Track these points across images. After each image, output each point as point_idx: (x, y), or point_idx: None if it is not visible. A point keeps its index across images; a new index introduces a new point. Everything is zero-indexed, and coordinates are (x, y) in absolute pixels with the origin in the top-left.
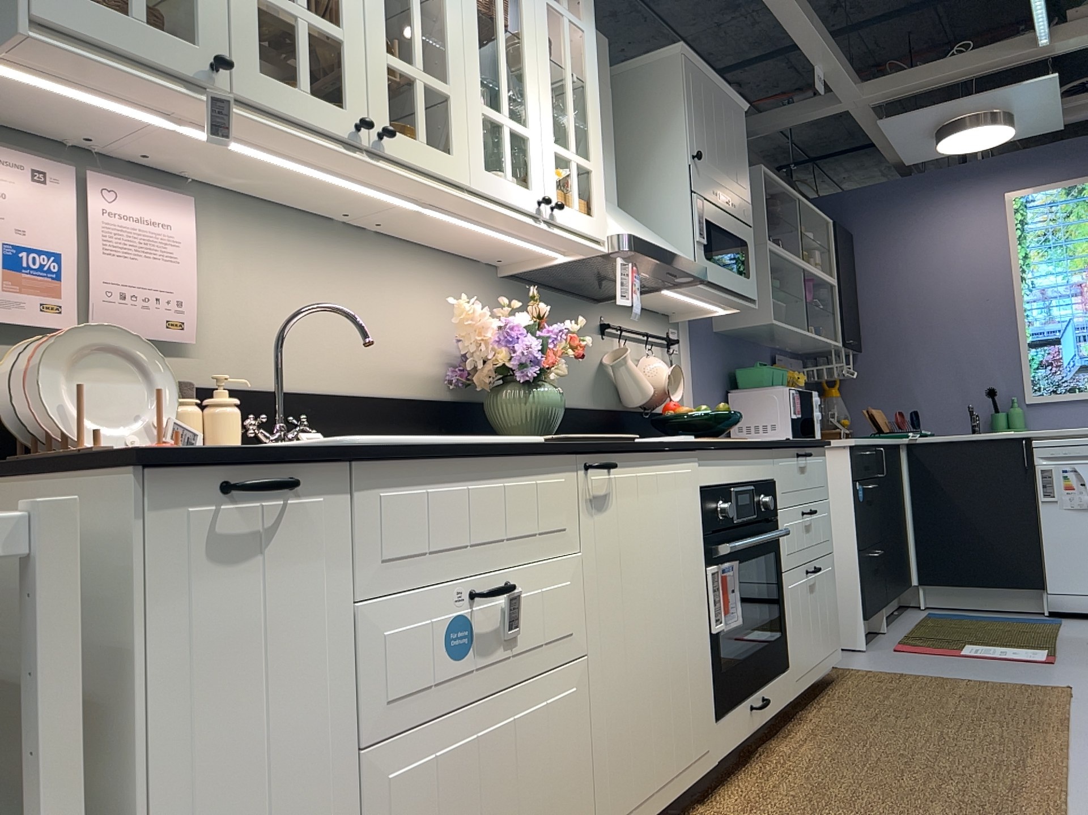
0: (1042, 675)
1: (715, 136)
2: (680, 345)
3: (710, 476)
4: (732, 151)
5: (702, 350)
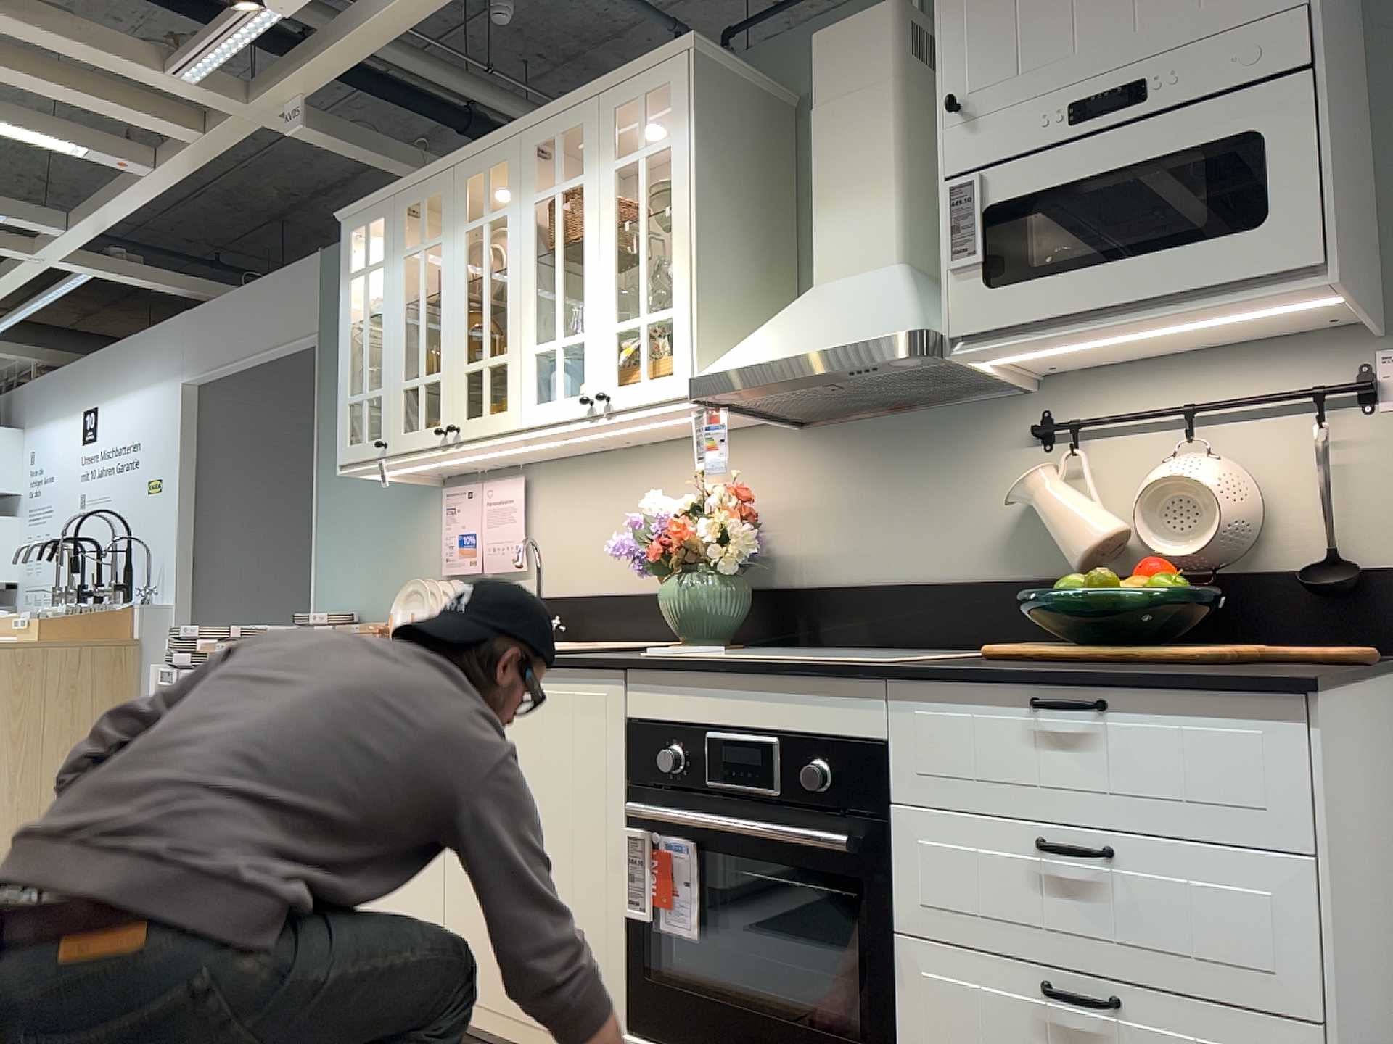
0: None
1: None
2: None
3: (650, 707)
4: None
5: None
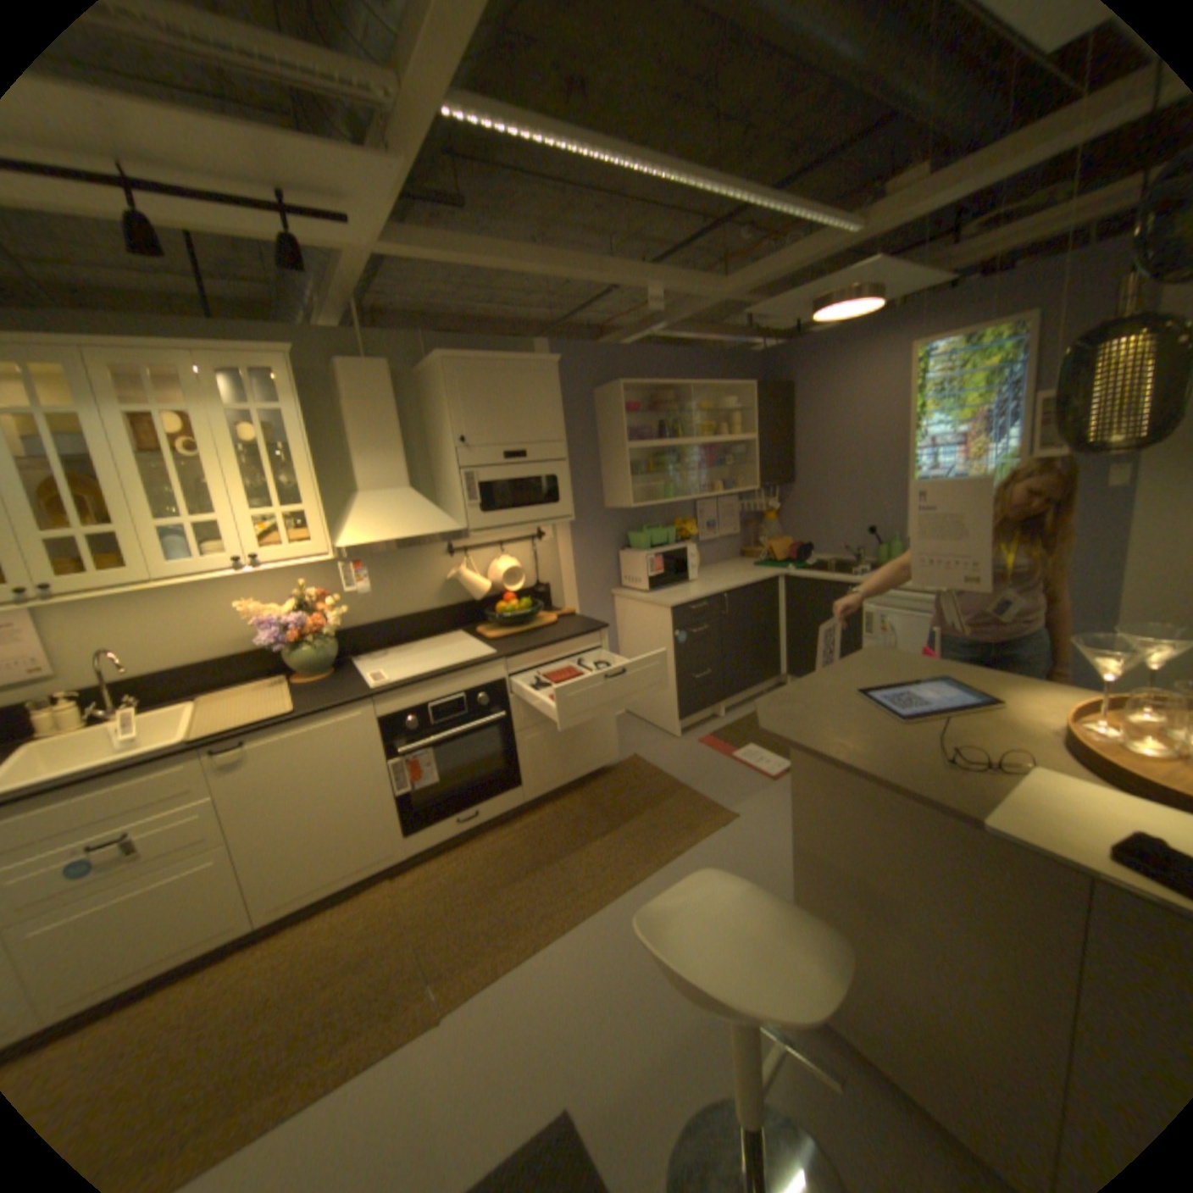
0: (745, 796)
1: (497, 408)
2: (552, 534)
3: (393, 707)
4: (530, 407)
5: (584, 529)
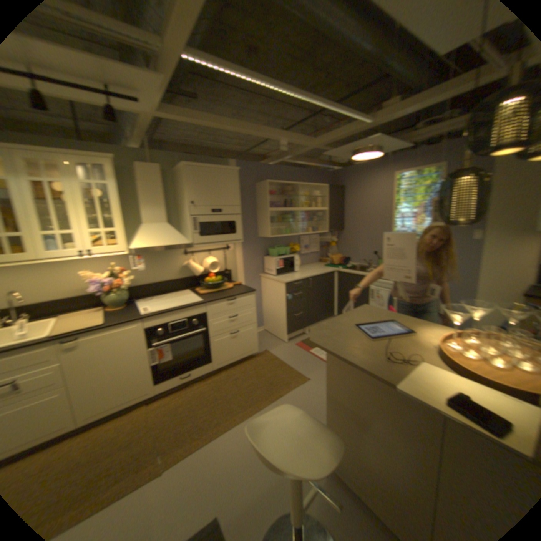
0: (313, 370)
1: (208, 189)
2: (232, 247)
3: (150, 324)
4: (223, 189)
5: (247, 245)
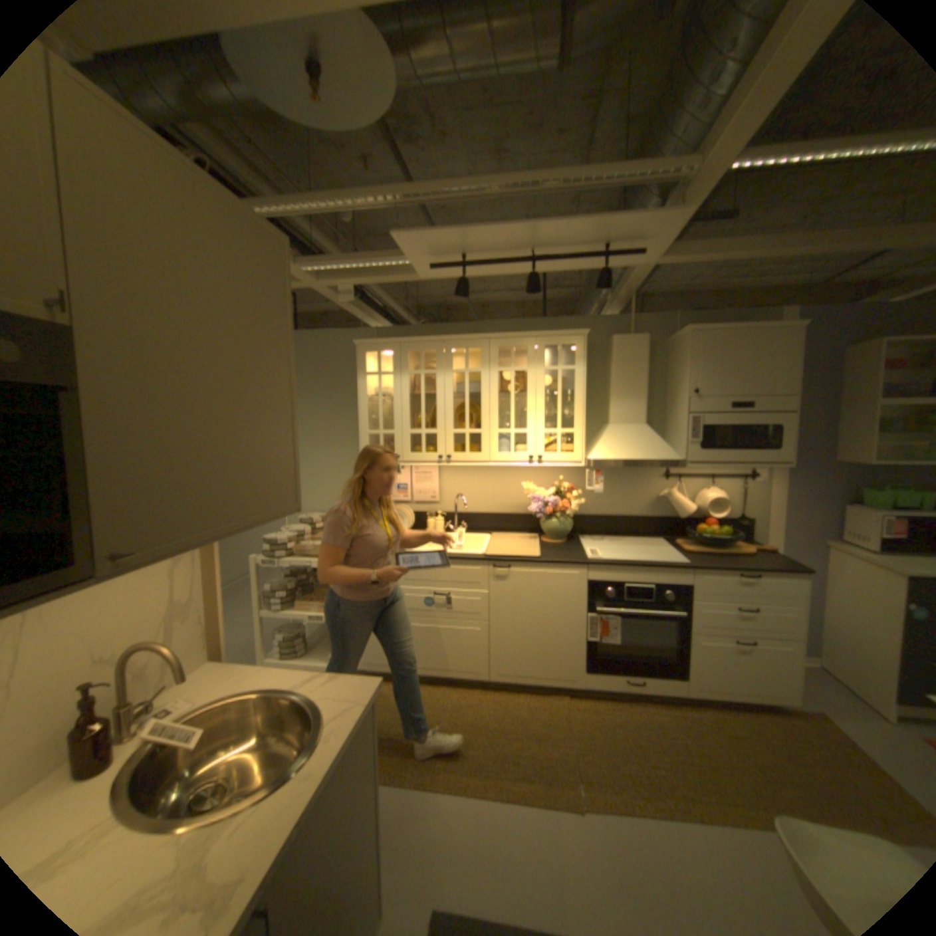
0: None
1: (734, 367)
2: (768, 477)
3: (601, 577)
4: (767, 366)
5: (807, 477)
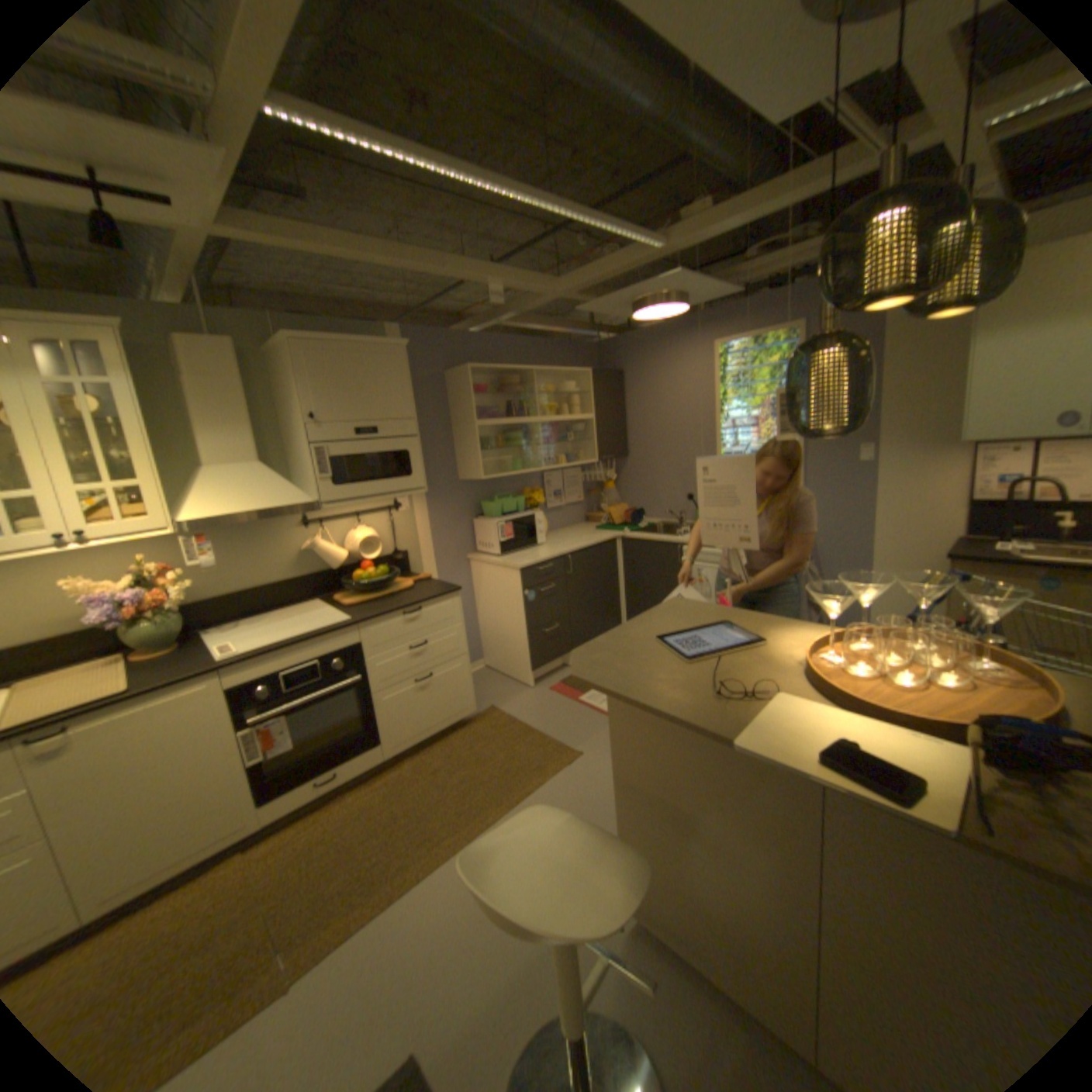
0: (588, 735)
1: (347, 387)
2: (408, 504)
3: (241, 678)
4: (380, 387)
5: (440, 499)
